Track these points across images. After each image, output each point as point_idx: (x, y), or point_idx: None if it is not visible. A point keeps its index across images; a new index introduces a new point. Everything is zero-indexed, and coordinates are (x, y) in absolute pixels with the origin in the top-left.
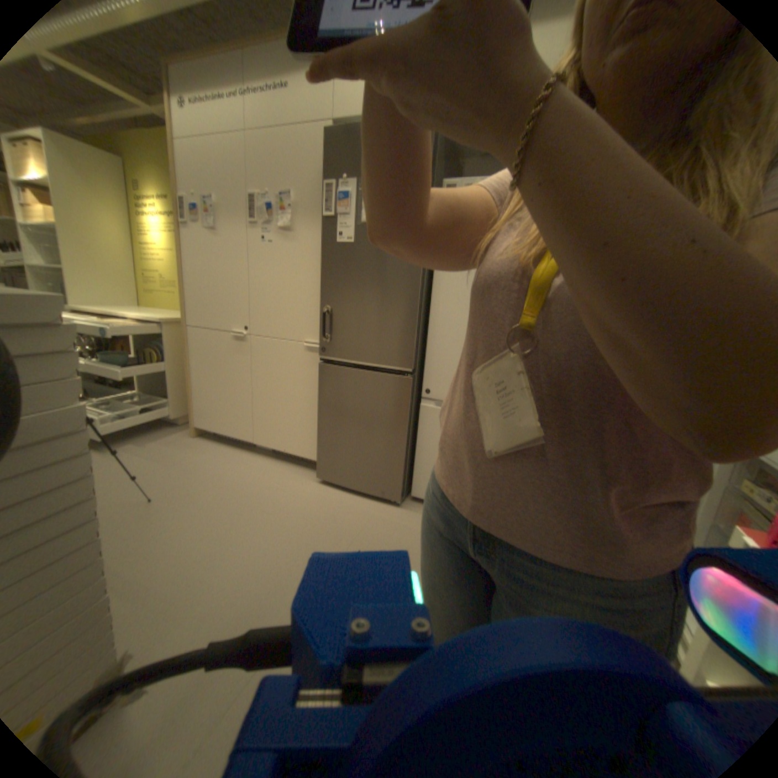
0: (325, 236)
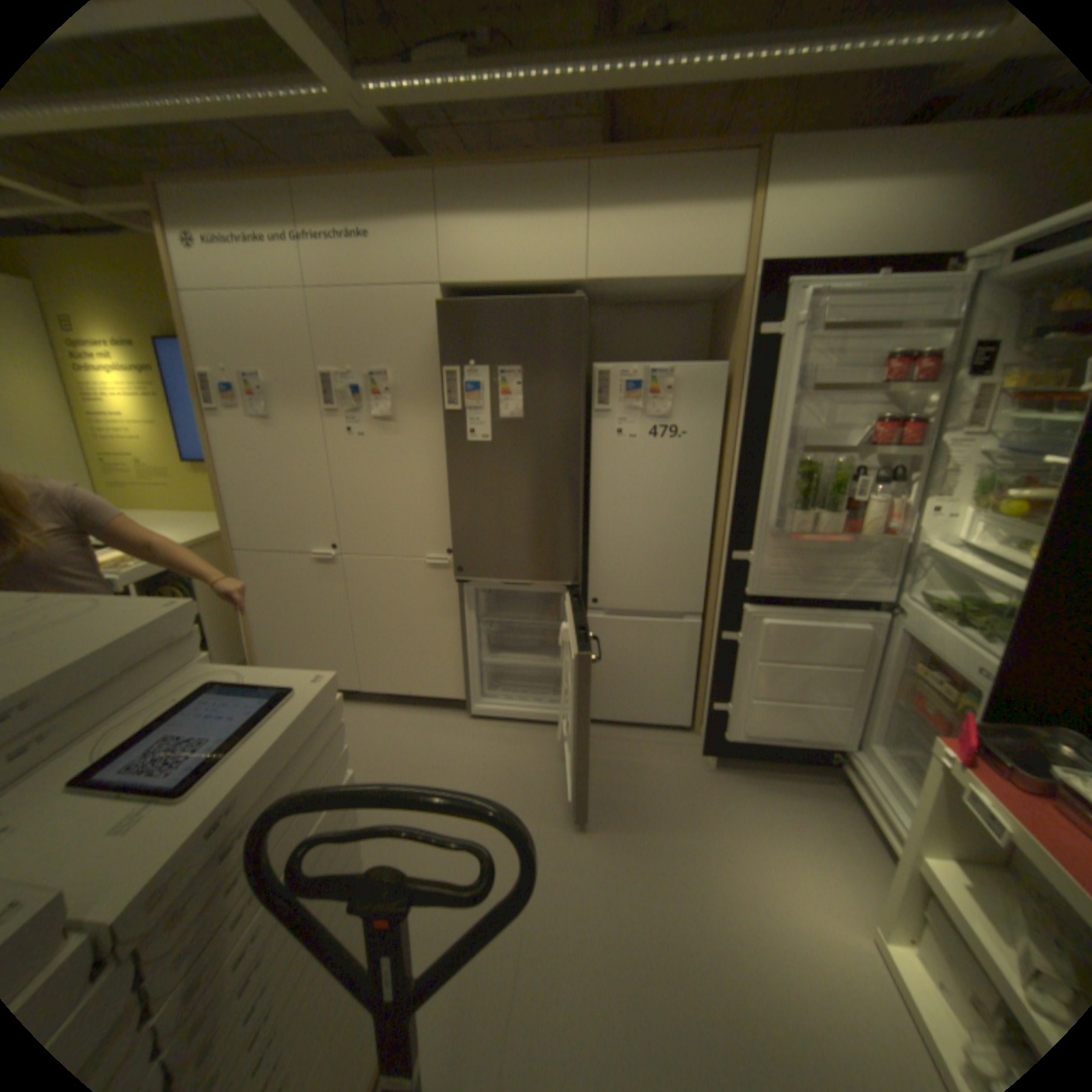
0: (452, 434)
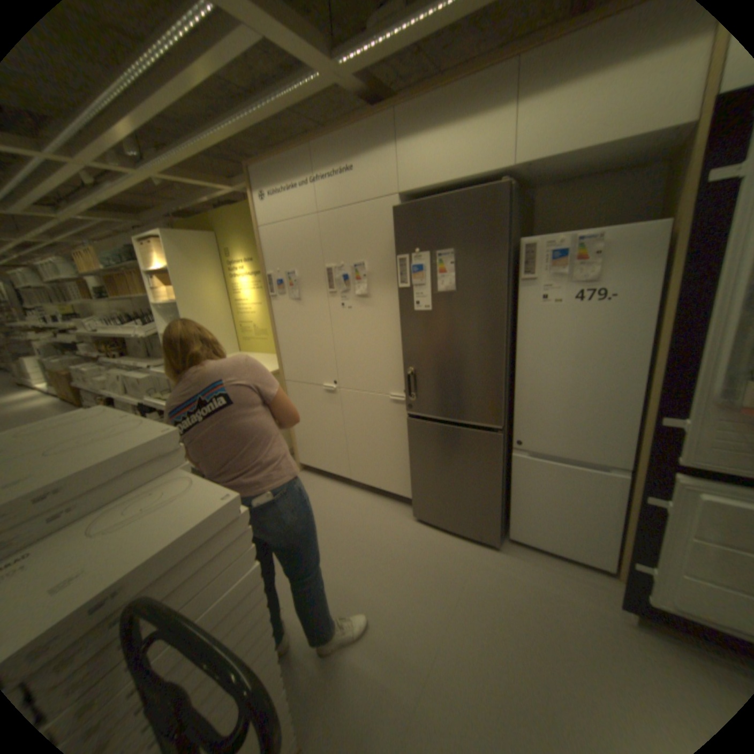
0: (403, 305)
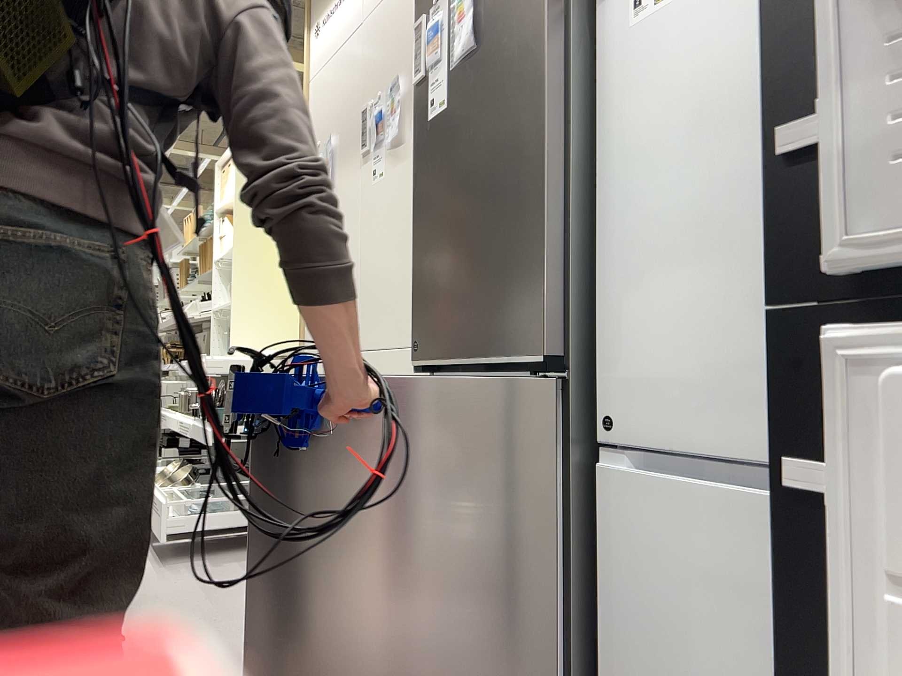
0: (418, 118)
